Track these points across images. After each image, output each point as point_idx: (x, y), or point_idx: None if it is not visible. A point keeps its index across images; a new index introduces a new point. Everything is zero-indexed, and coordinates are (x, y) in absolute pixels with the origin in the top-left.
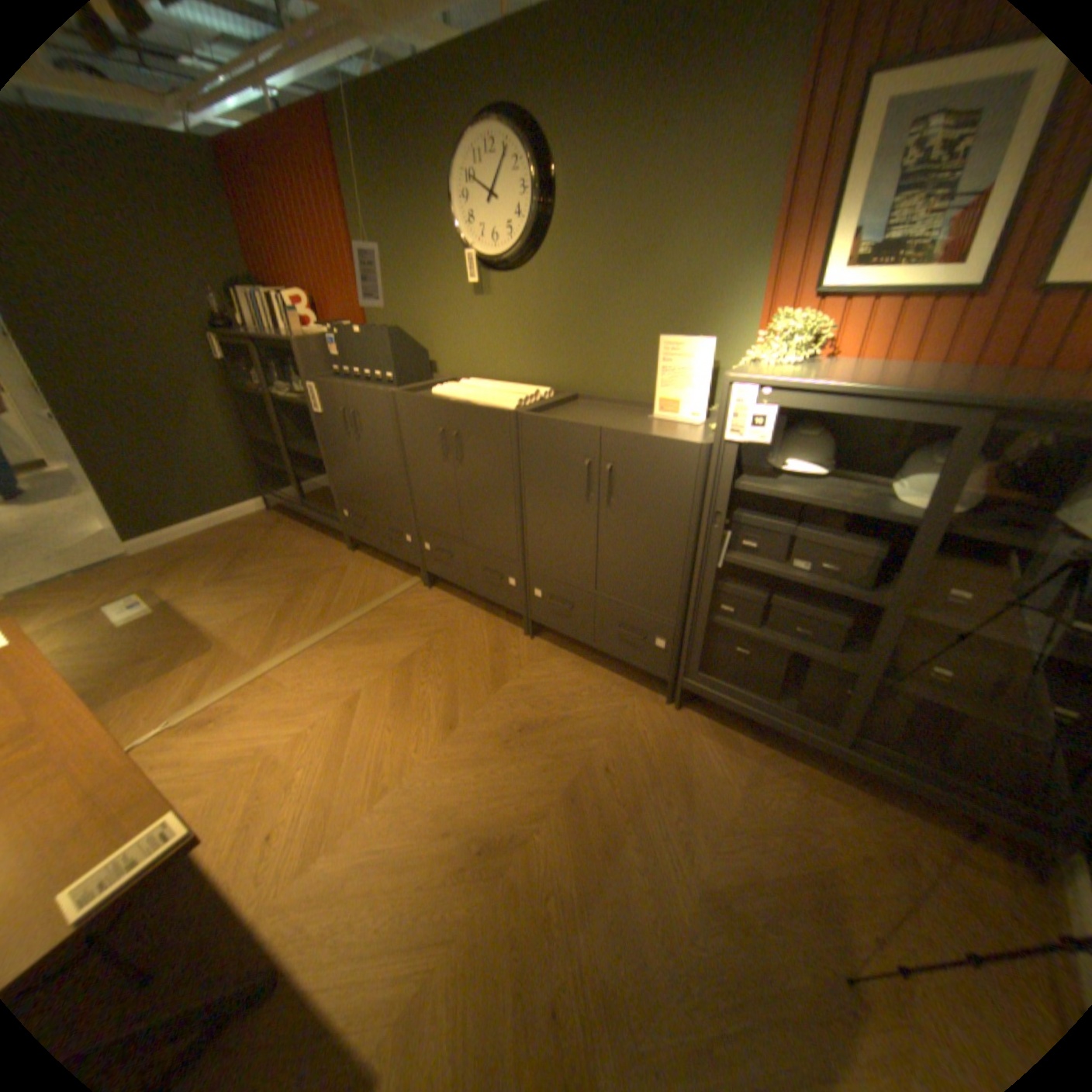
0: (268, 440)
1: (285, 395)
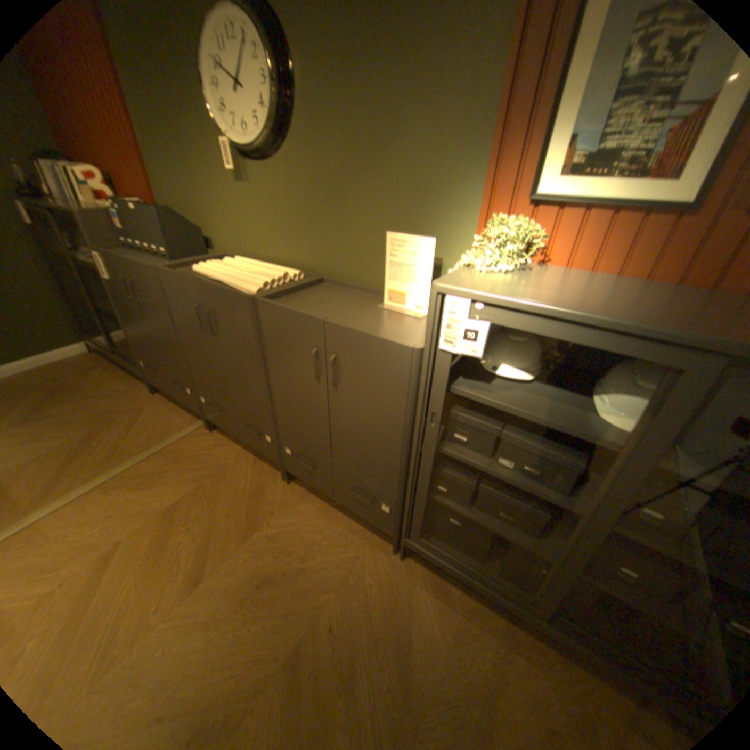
0: (79, 296)
1: (85, 259)
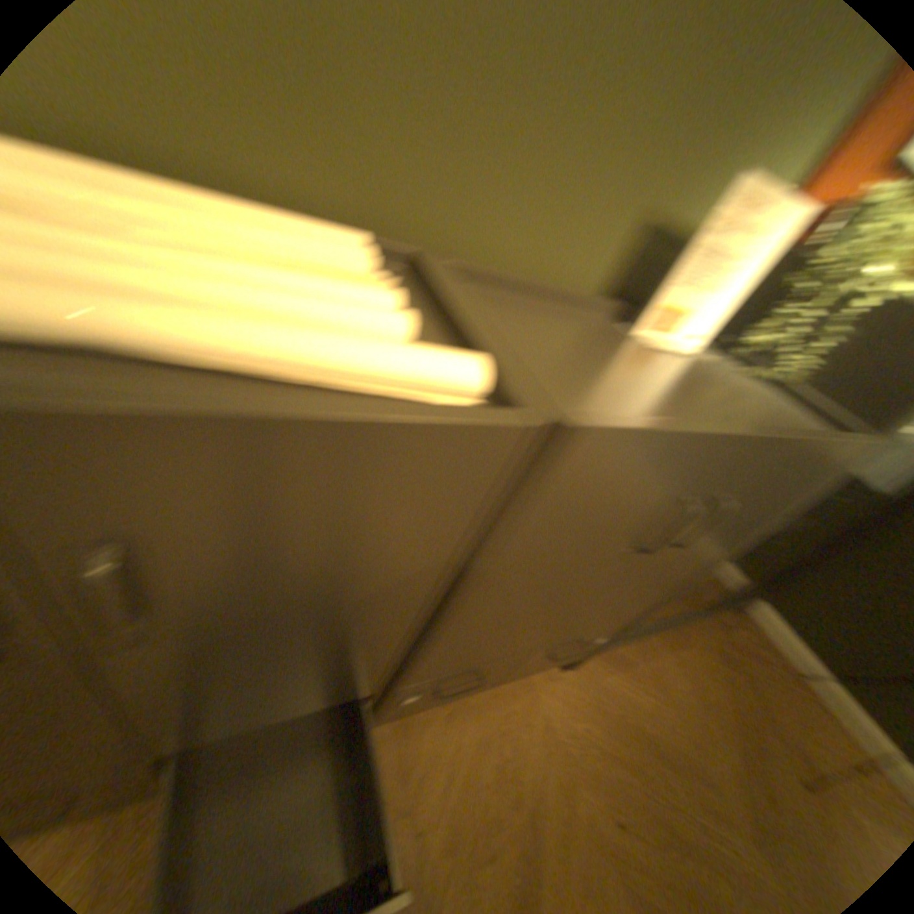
0: None
1: None
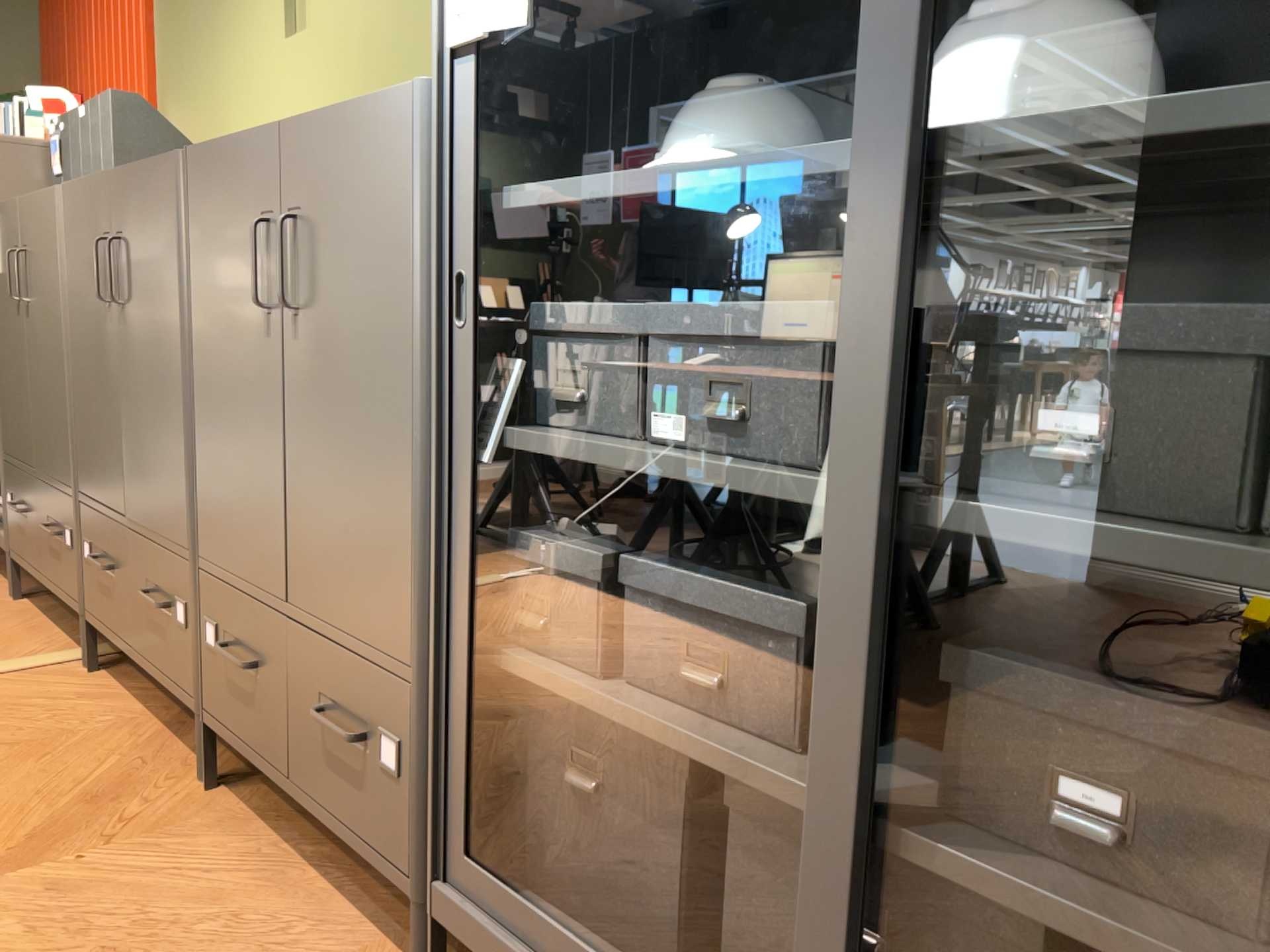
0: None
1: None
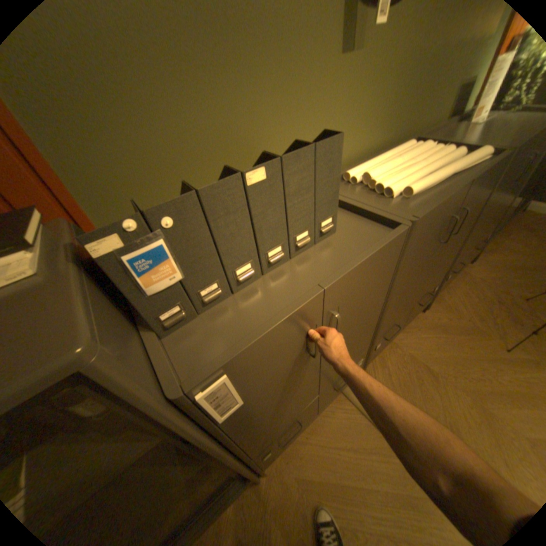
0: None
1: None
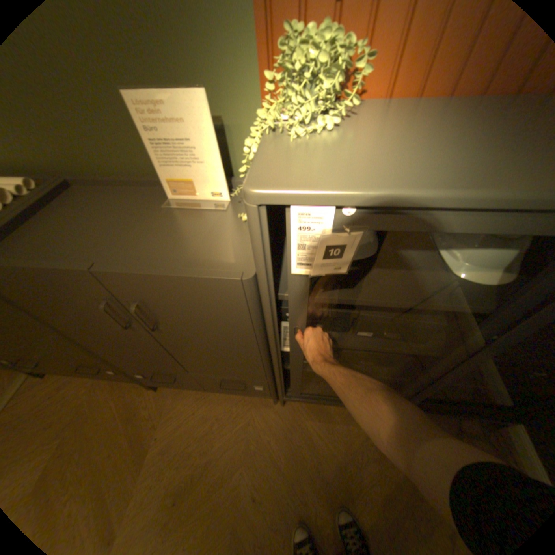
0: None
1: None
